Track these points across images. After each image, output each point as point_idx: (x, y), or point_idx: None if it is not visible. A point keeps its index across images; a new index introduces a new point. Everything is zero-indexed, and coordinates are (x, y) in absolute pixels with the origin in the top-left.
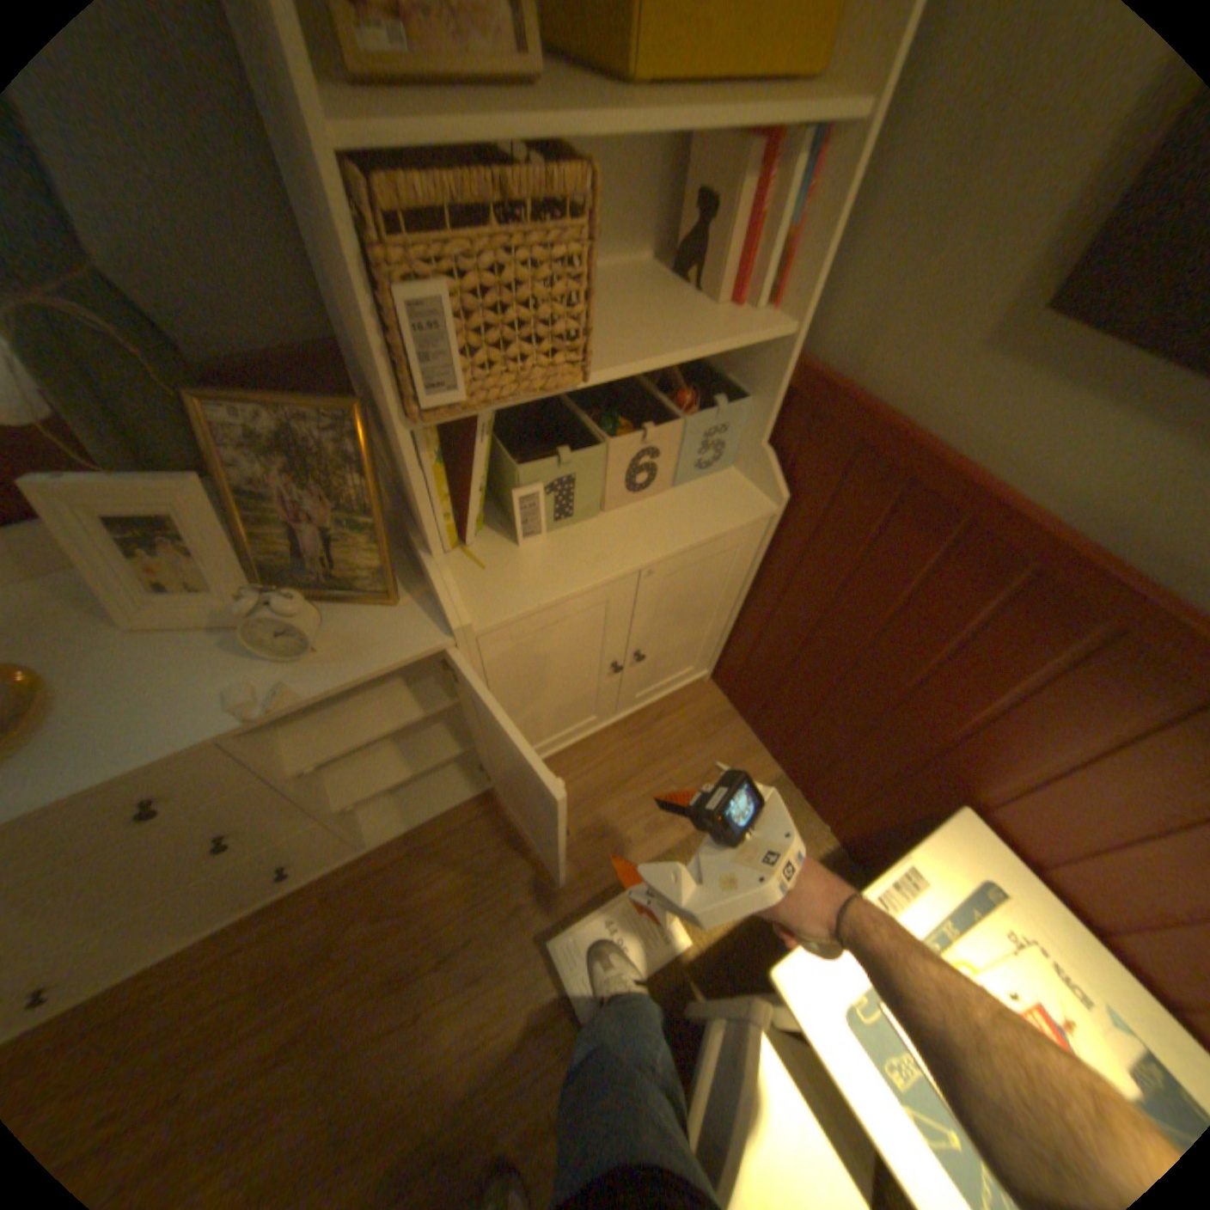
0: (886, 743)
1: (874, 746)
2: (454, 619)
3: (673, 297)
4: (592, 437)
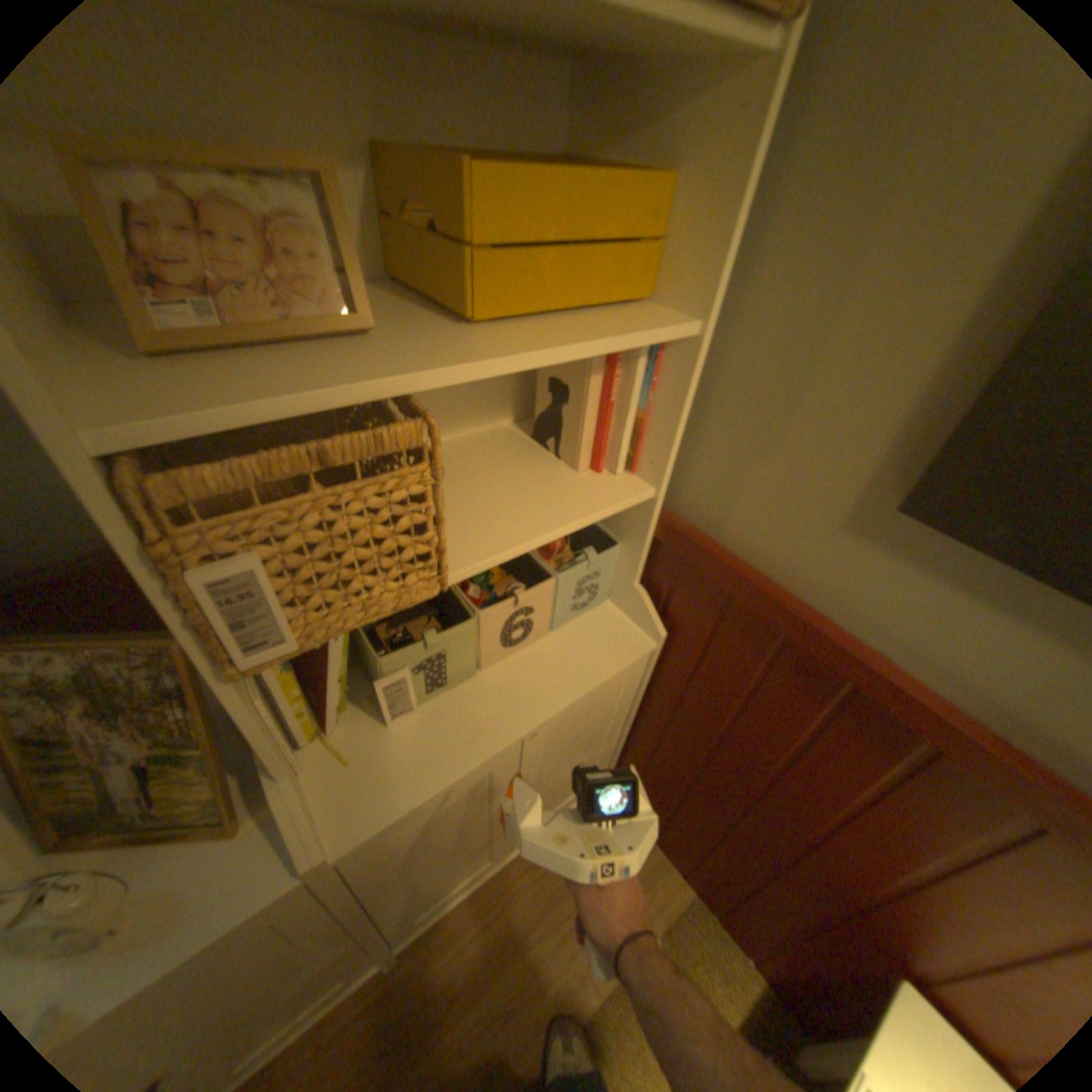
0: (803, 889)
1: (791, 890)
2: (303, 860)
3: (535, 464)
4: (462, 607)
